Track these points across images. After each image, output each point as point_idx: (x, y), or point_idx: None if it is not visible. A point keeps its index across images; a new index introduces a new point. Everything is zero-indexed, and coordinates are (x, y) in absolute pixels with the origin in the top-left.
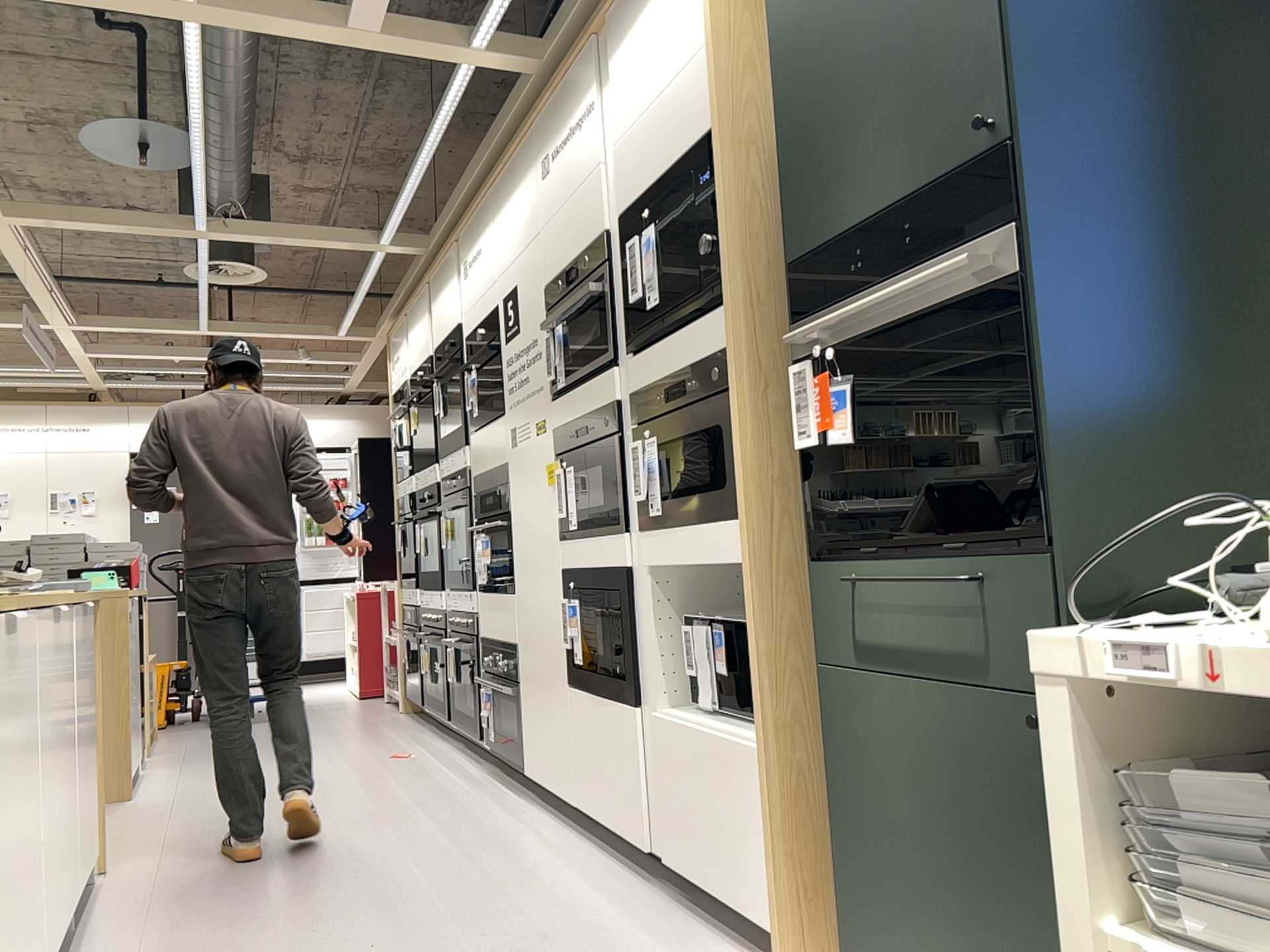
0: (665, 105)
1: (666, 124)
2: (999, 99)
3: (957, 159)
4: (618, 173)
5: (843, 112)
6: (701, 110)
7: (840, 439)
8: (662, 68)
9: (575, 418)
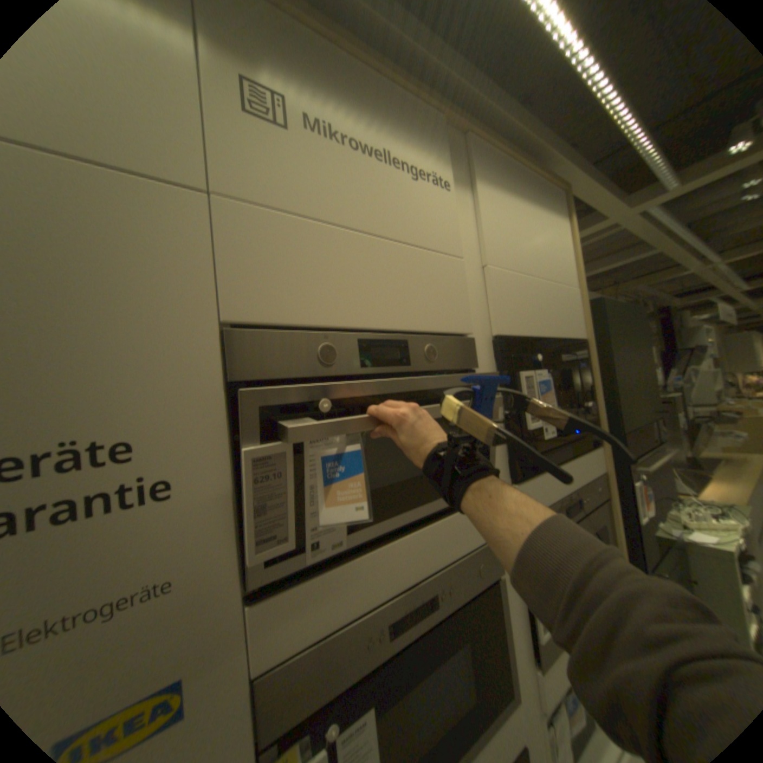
0: (548, 288)
1: (550, 302)
2: (661, 404)
3: (656, 416)
4: (496, 292)
5: (633, 379)
6: (576, 320)
7: (655, 515)
8: (544, 259)
9: (385, 600)
